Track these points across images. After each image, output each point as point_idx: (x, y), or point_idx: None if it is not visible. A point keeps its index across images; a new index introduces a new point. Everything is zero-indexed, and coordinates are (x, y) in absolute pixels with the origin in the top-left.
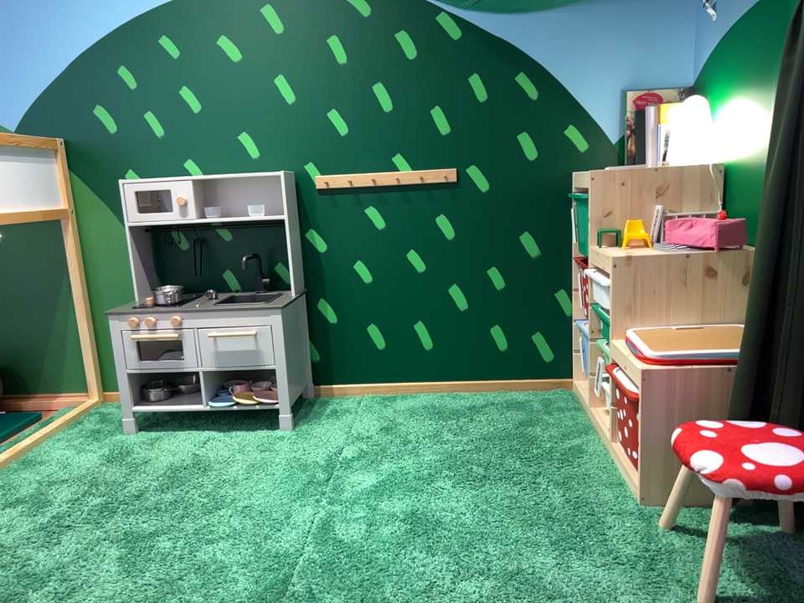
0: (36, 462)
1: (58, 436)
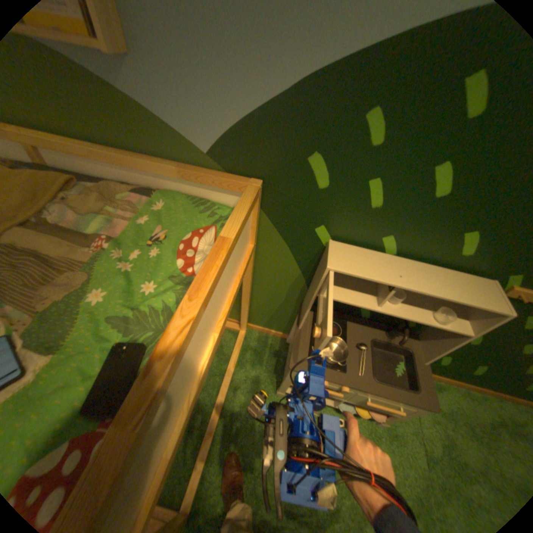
0: (232, 426)
1: (234, 382)
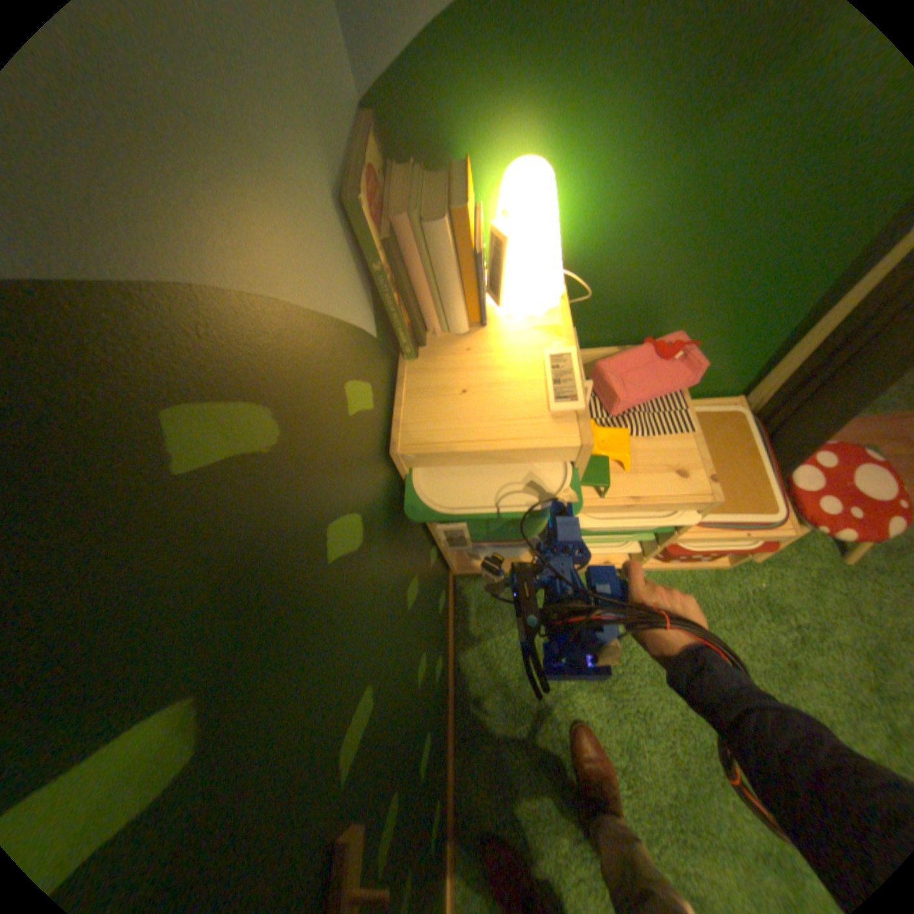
0: None
1: None
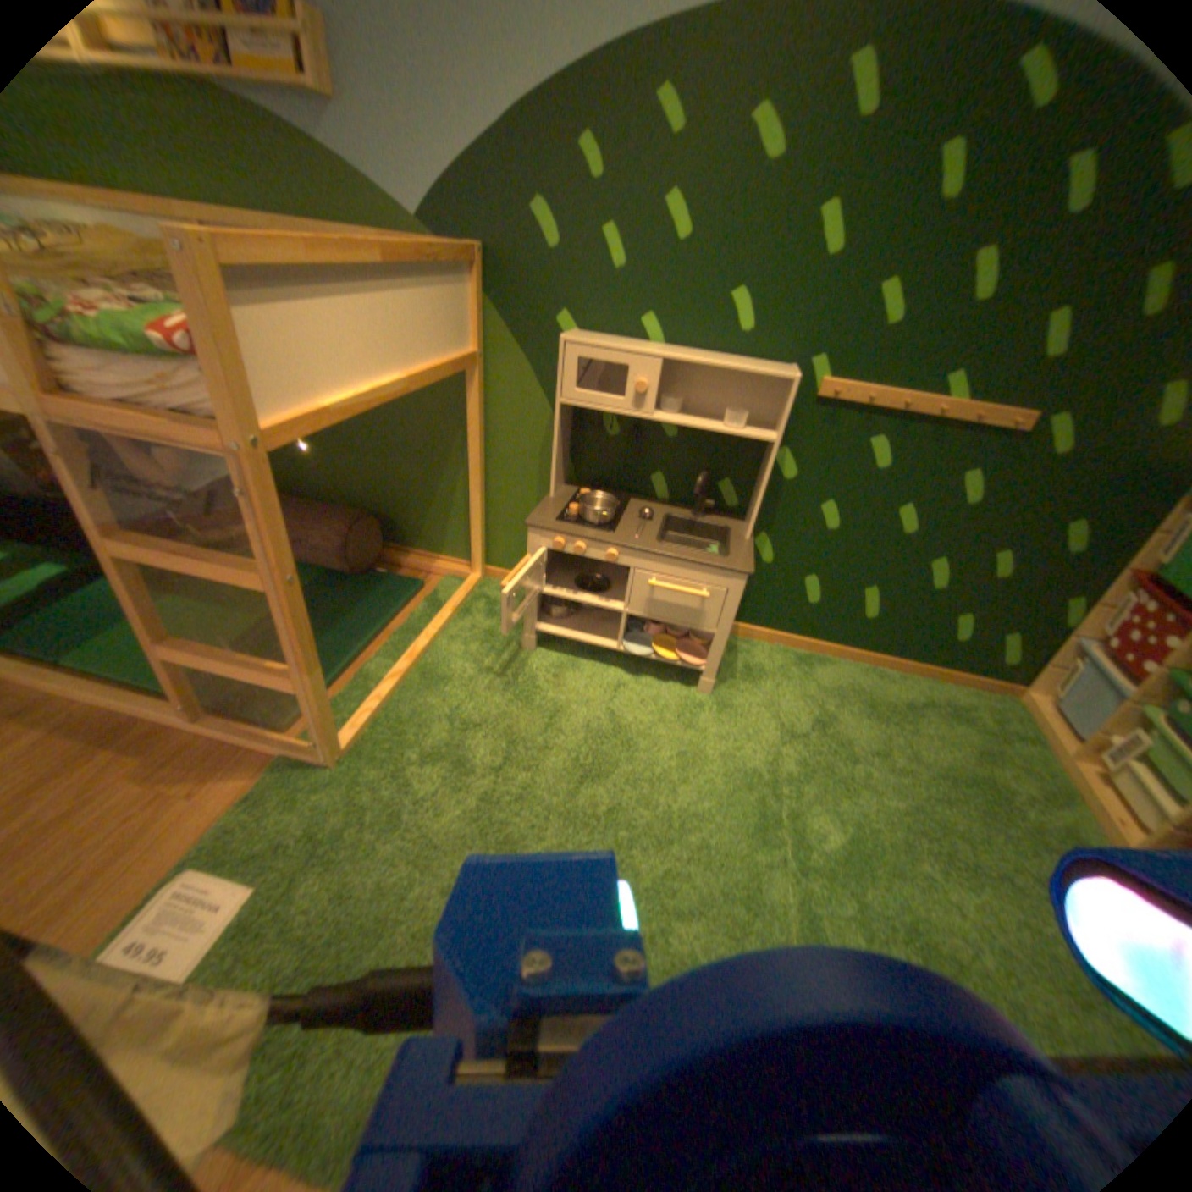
0: (437, 672)
1: (449, 628)
